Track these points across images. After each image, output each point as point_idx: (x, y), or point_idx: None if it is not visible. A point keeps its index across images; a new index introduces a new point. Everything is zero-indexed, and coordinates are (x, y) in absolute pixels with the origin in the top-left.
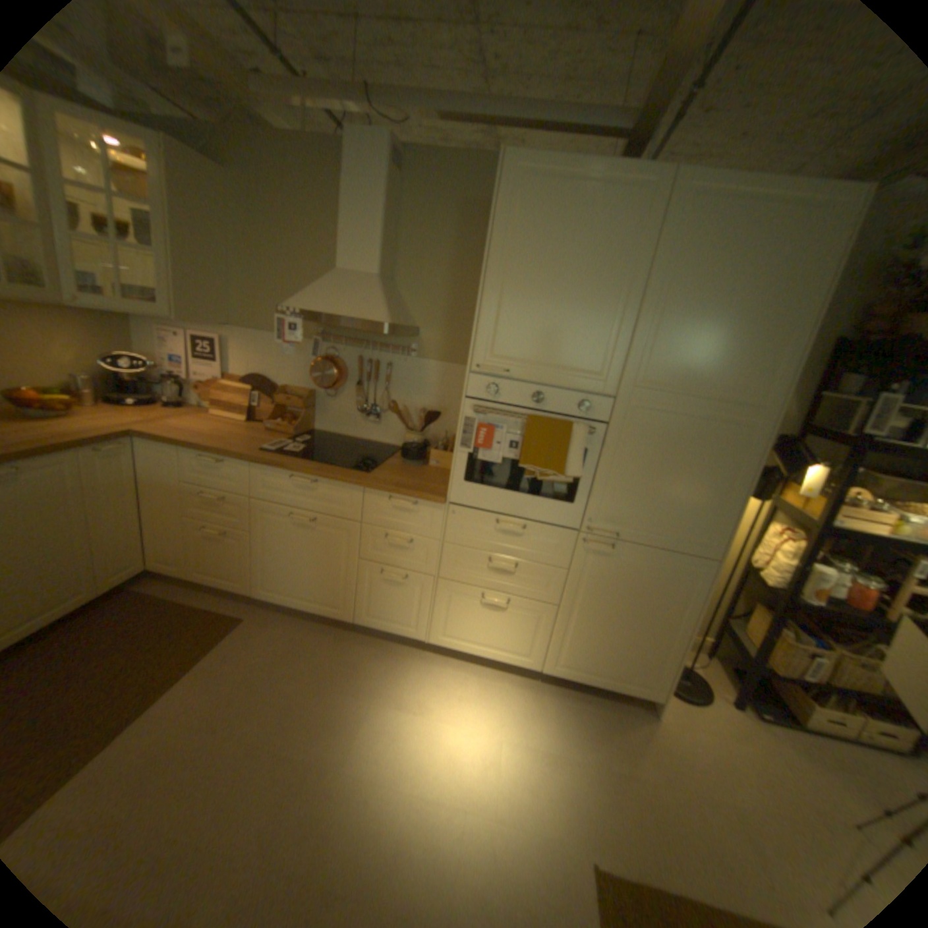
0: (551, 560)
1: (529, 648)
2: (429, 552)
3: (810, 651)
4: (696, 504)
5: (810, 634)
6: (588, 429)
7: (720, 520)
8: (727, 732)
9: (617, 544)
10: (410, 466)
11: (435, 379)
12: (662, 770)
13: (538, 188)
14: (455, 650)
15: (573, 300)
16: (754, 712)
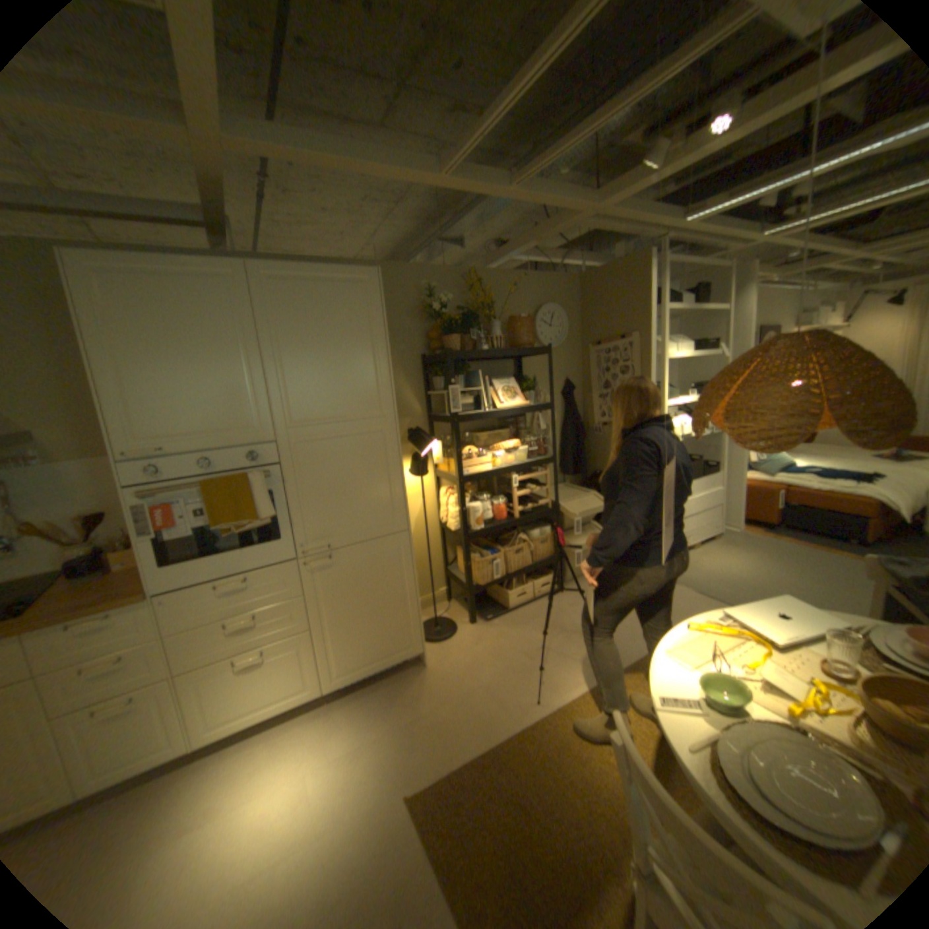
0: (284, 596)
1: (300, 683)
2: (149, 659)
3: (487, 560)
4: (373, 499)
5: (486, 550)
6: (262, 475)
7: (393, 503)
8: (468, 644)
9: (332, 554)
10: (84, 585)
11: (81, 481)
12: (434, 699)
13: (118, 285)
14: (226, 737)
15: (200, 374)
16: (481, 620)
